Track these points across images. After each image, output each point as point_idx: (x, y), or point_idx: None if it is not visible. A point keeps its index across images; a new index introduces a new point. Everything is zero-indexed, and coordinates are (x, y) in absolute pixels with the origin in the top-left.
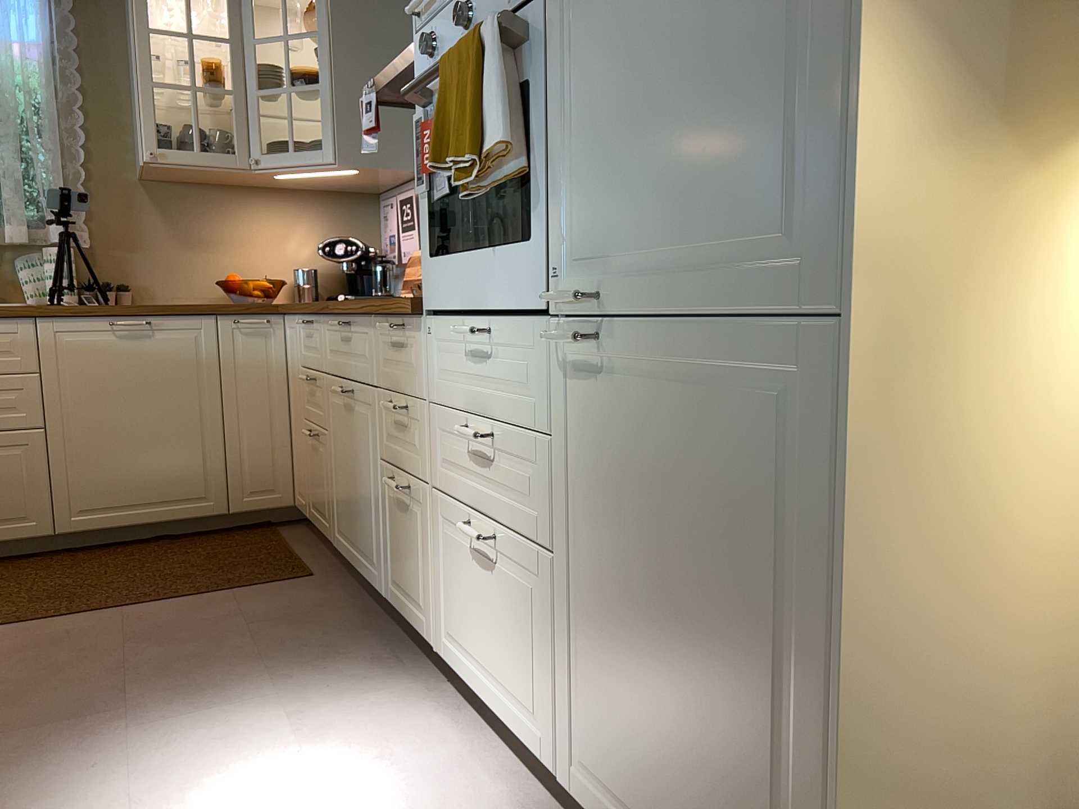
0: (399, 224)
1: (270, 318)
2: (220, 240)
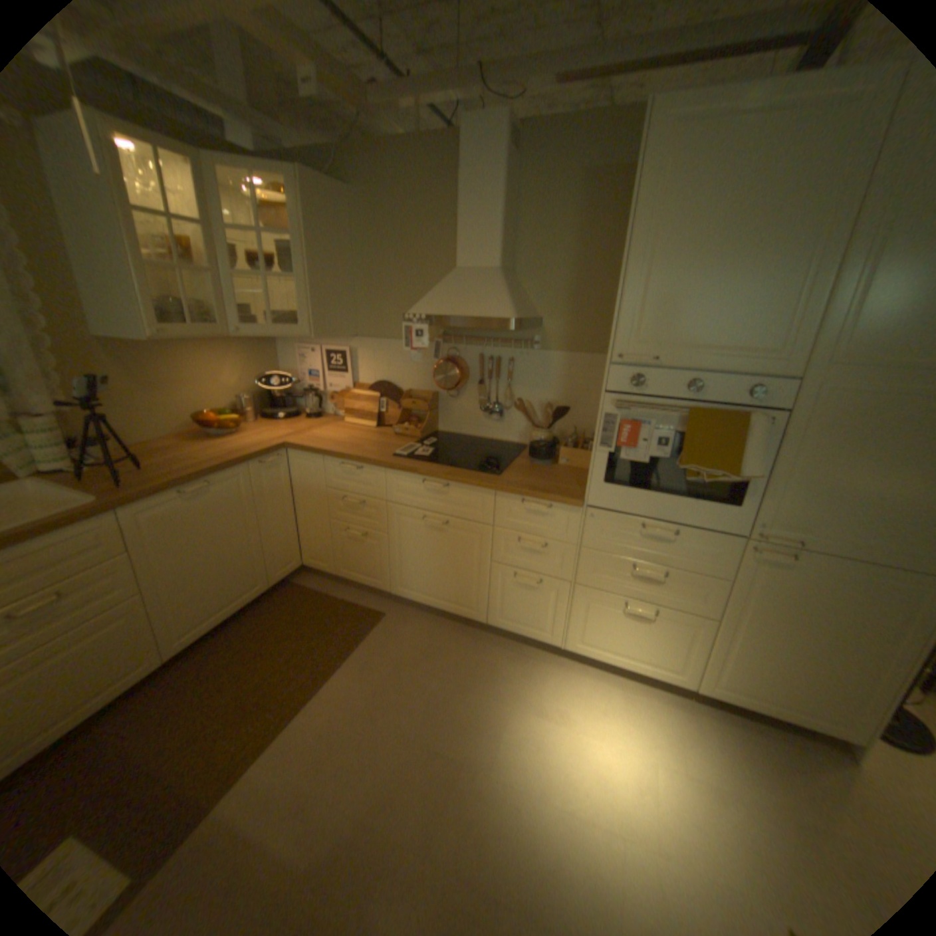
0: (325, 367)
1: (279, 454)
2: (172, 383)
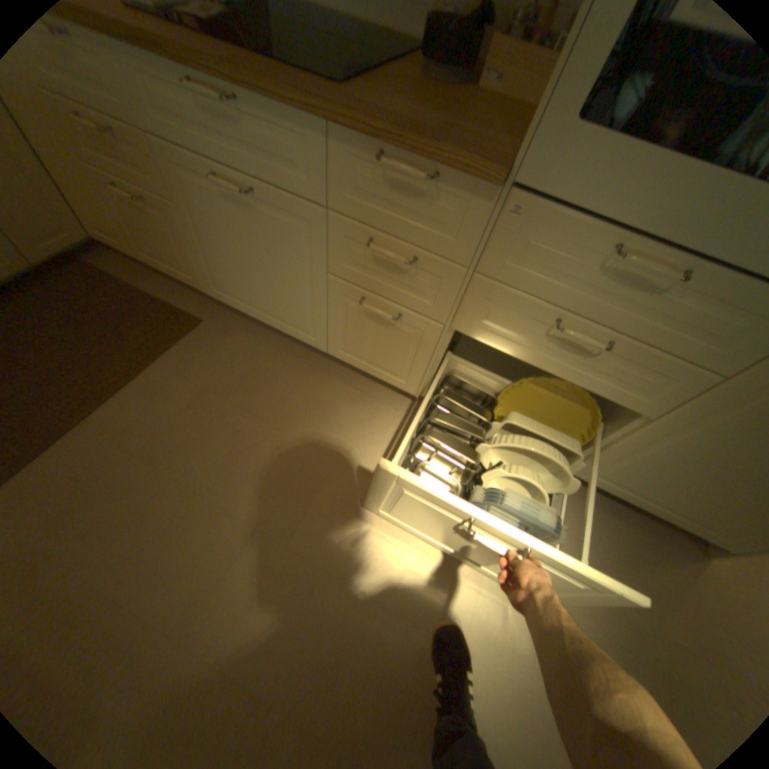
0: None
1: None
2: None
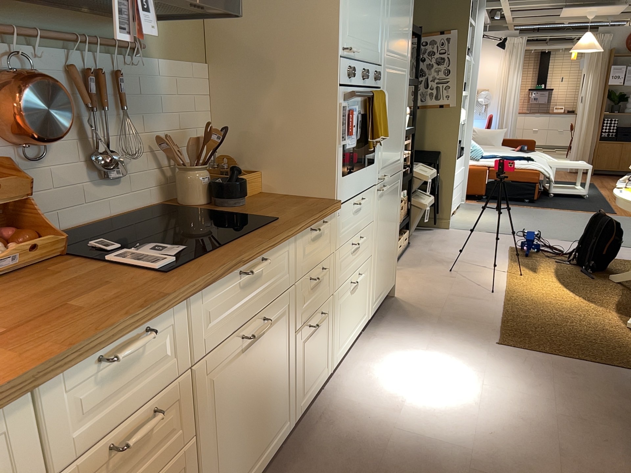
0: None
1: None
2: None
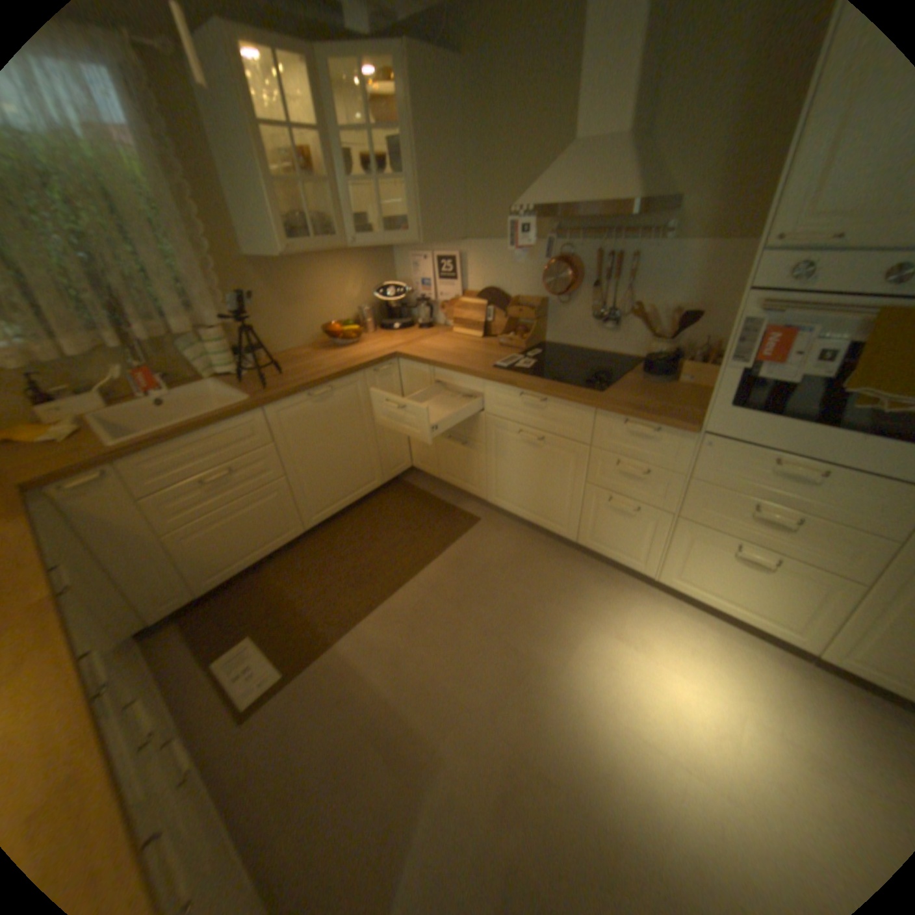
0: (435, 275)
1: (390, 363)
2: (305, 297)
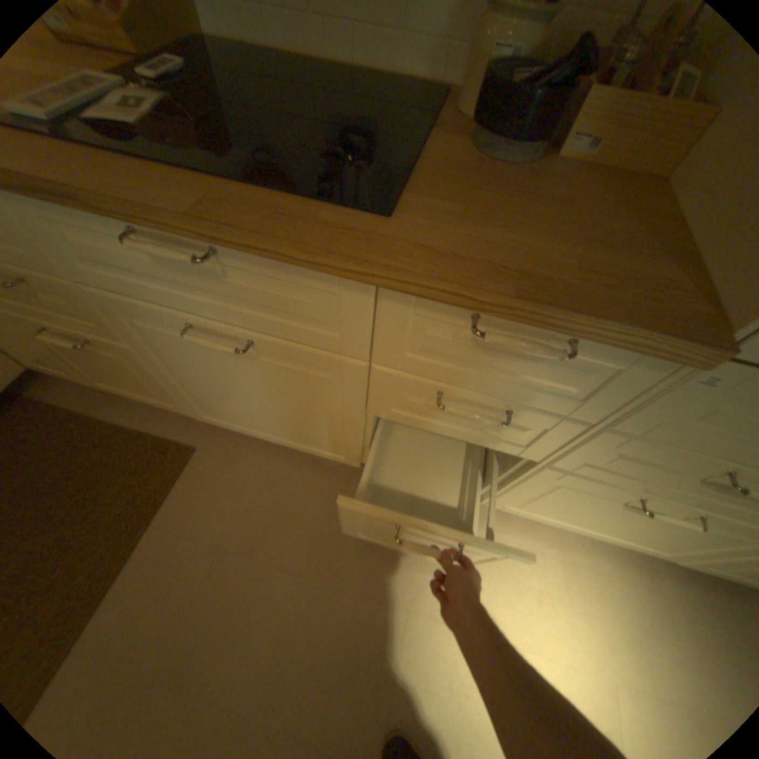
0: None
1: None
2: None
